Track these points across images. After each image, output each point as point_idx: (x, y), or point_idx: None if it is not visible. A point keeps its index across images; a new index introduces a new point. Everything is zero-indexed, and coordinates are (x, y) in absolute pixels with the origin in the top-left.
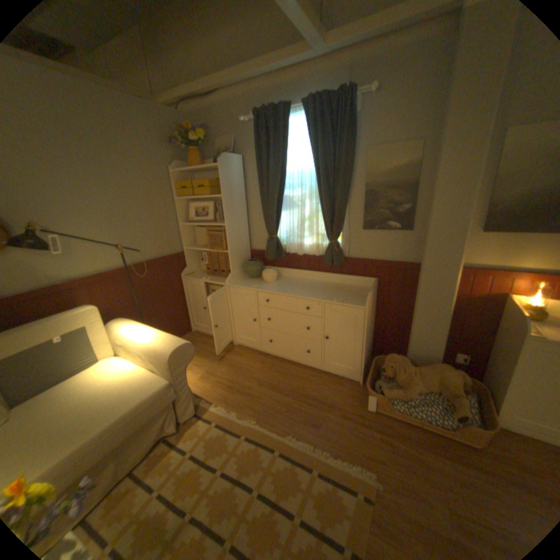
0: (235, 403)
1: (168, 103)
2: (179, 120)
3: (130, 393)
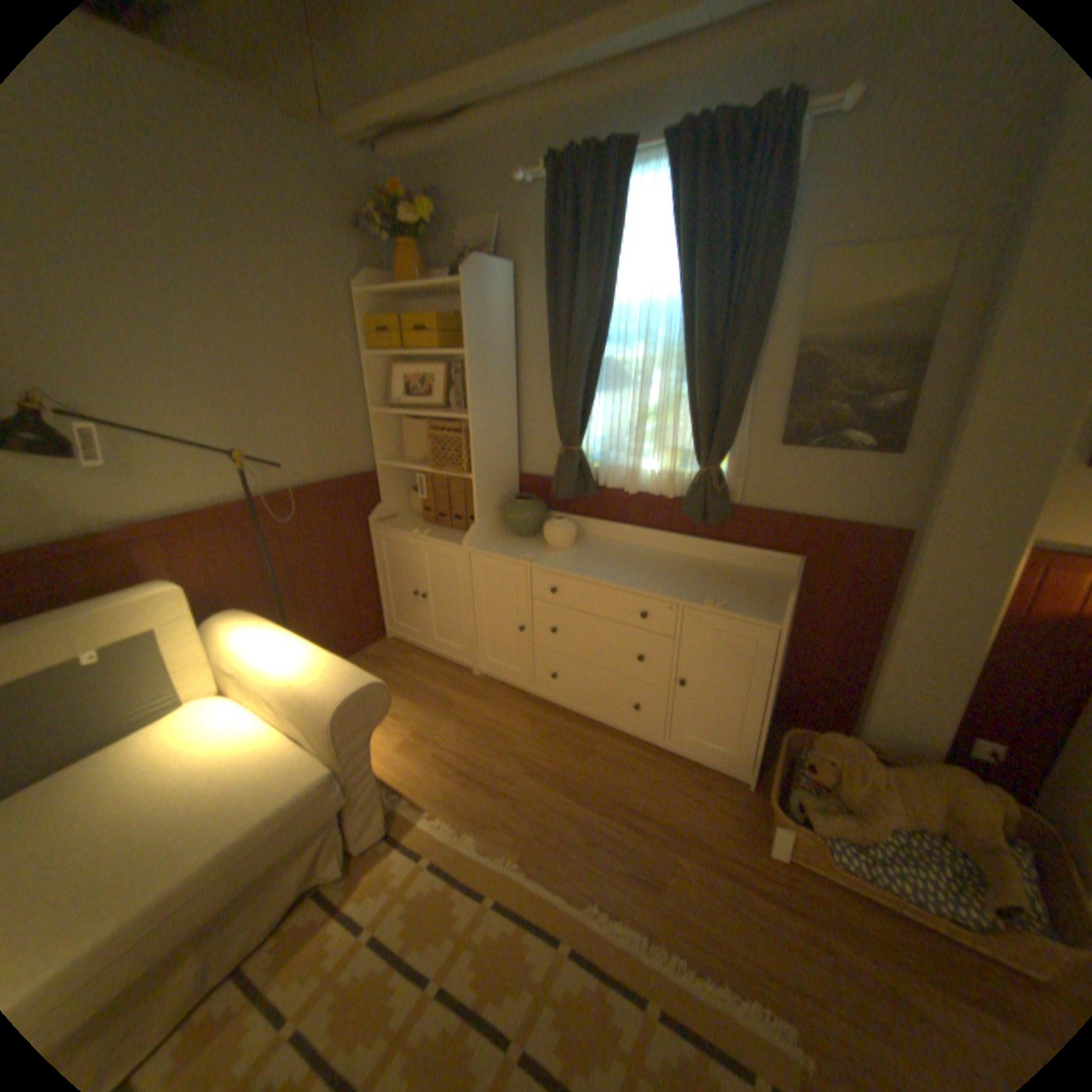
0: (473, 815)
1: (356, 139)
2: (378, 179)
3: (242, 794)
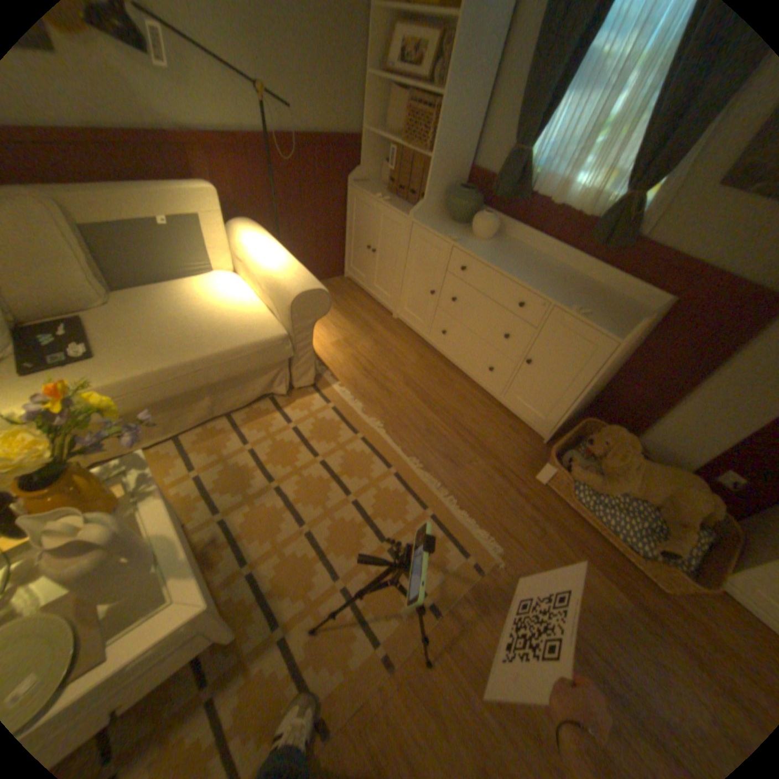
0: (365, 393)
1: None
2: None
3: (237, 329)
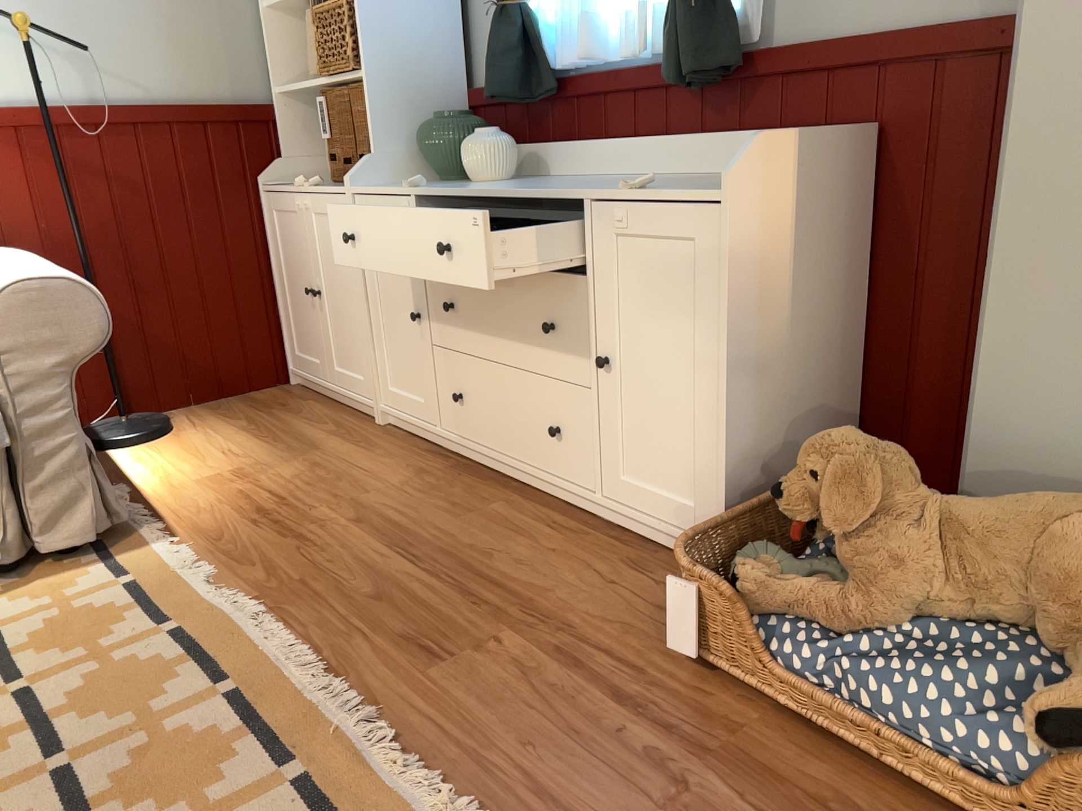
0: (239, 548)
1: None
2: None
3: None
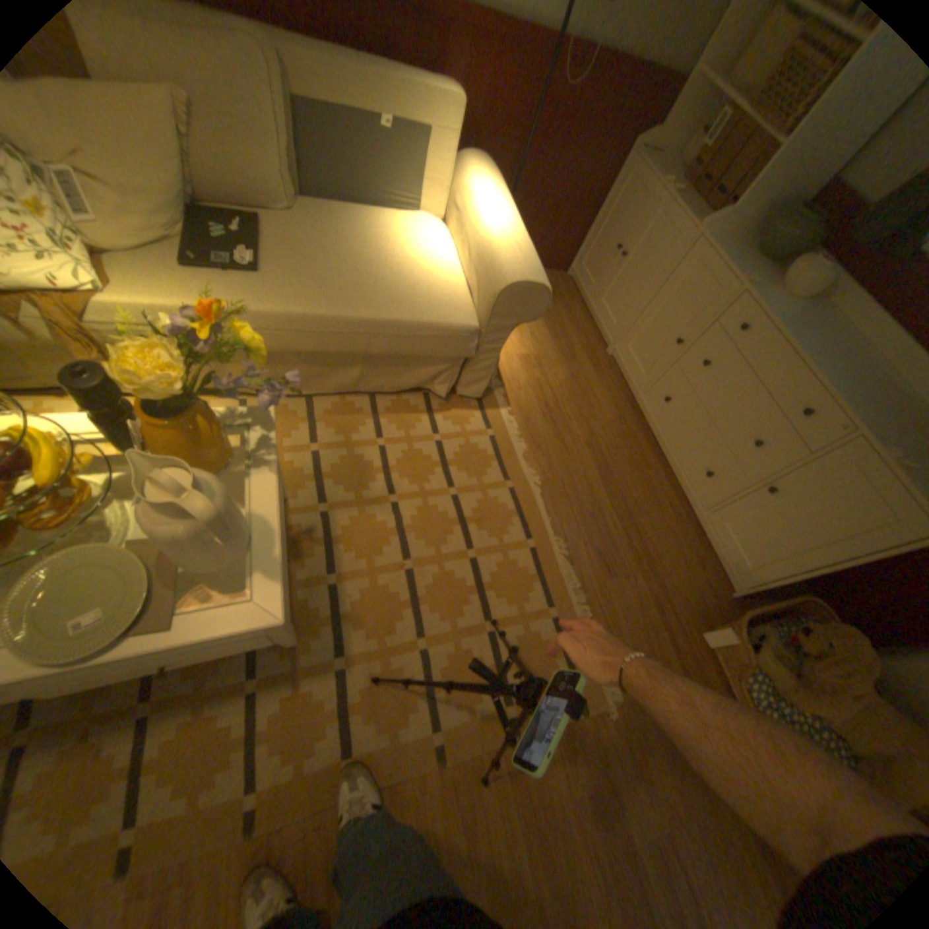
0: (536, 436)
1: None
2: None
3: (424, 299)
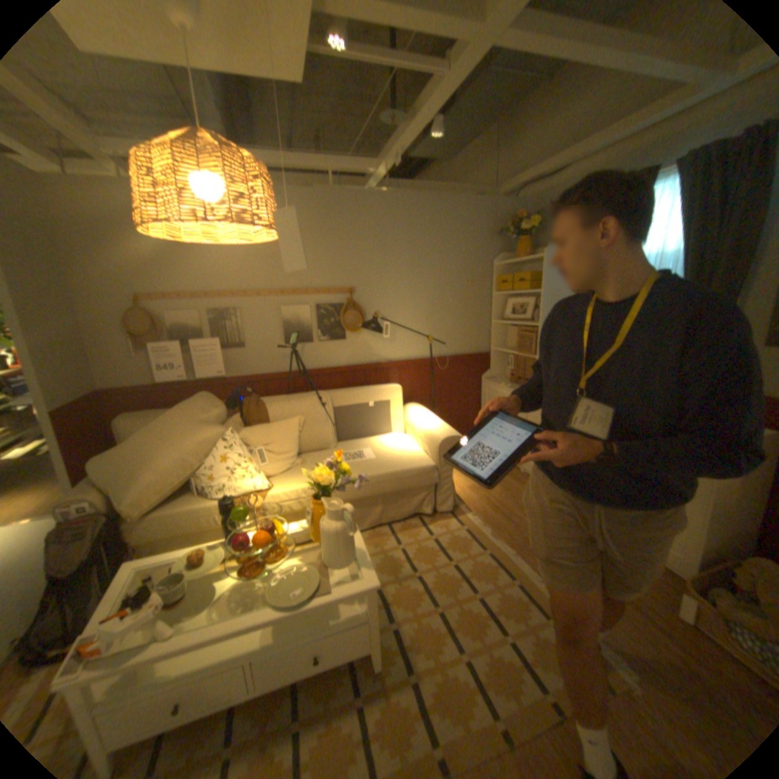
0: (494, 523)
1: (509, 190)
2: (516, 208)
3: (404, 460)
